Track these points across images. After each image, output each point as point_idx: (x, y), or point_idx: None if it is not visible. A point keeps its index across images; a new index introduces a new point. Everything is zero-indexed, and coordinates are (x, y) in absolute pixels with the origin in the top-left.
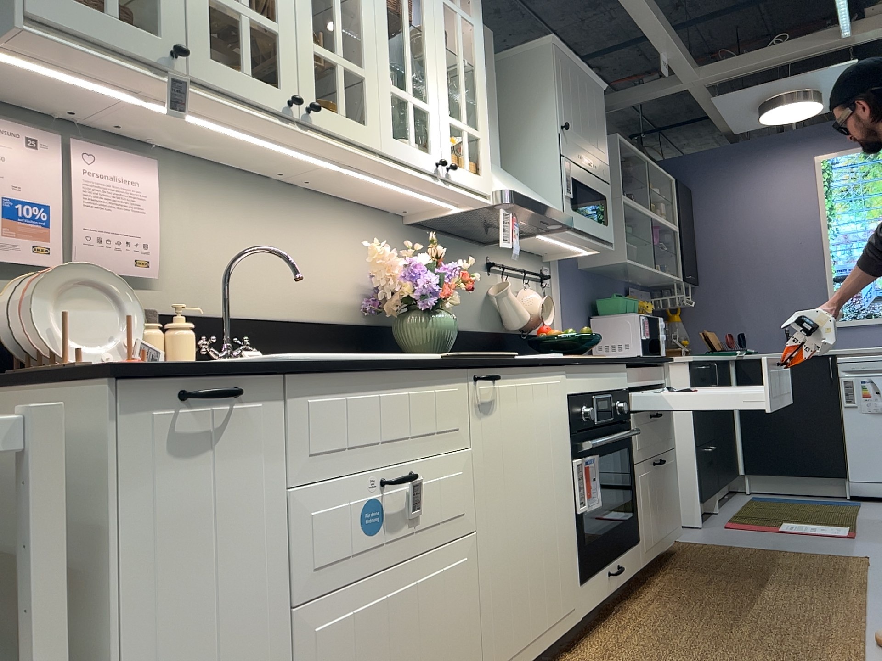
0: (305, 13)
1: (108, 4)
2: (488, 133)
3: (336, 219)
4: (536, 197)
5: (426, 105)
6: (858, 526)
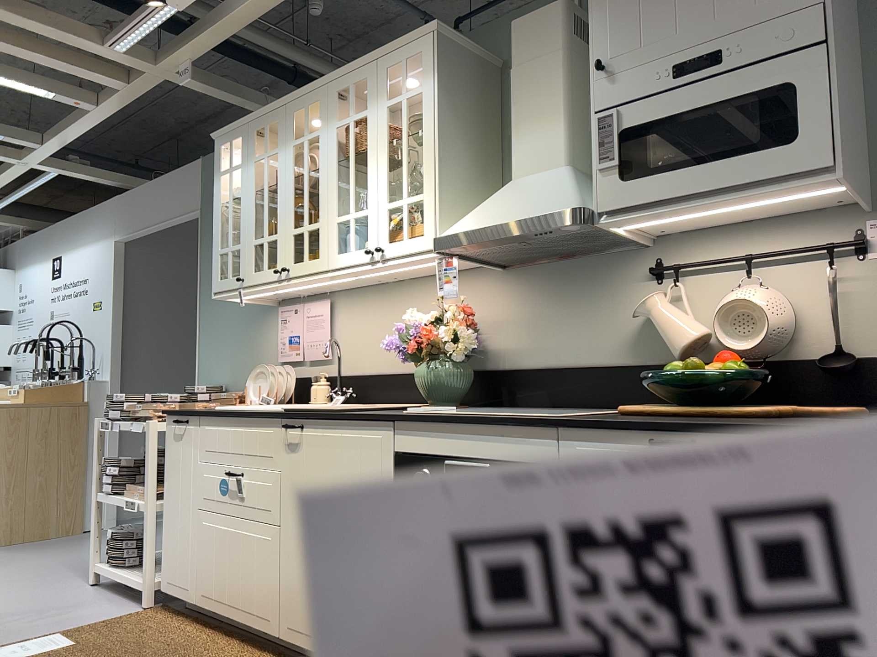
0: (288, 216)
1: (228, 274)
2: (436, 185)
3: (431, 291)
4: (511, 212)
5: (364, 210)
6: None
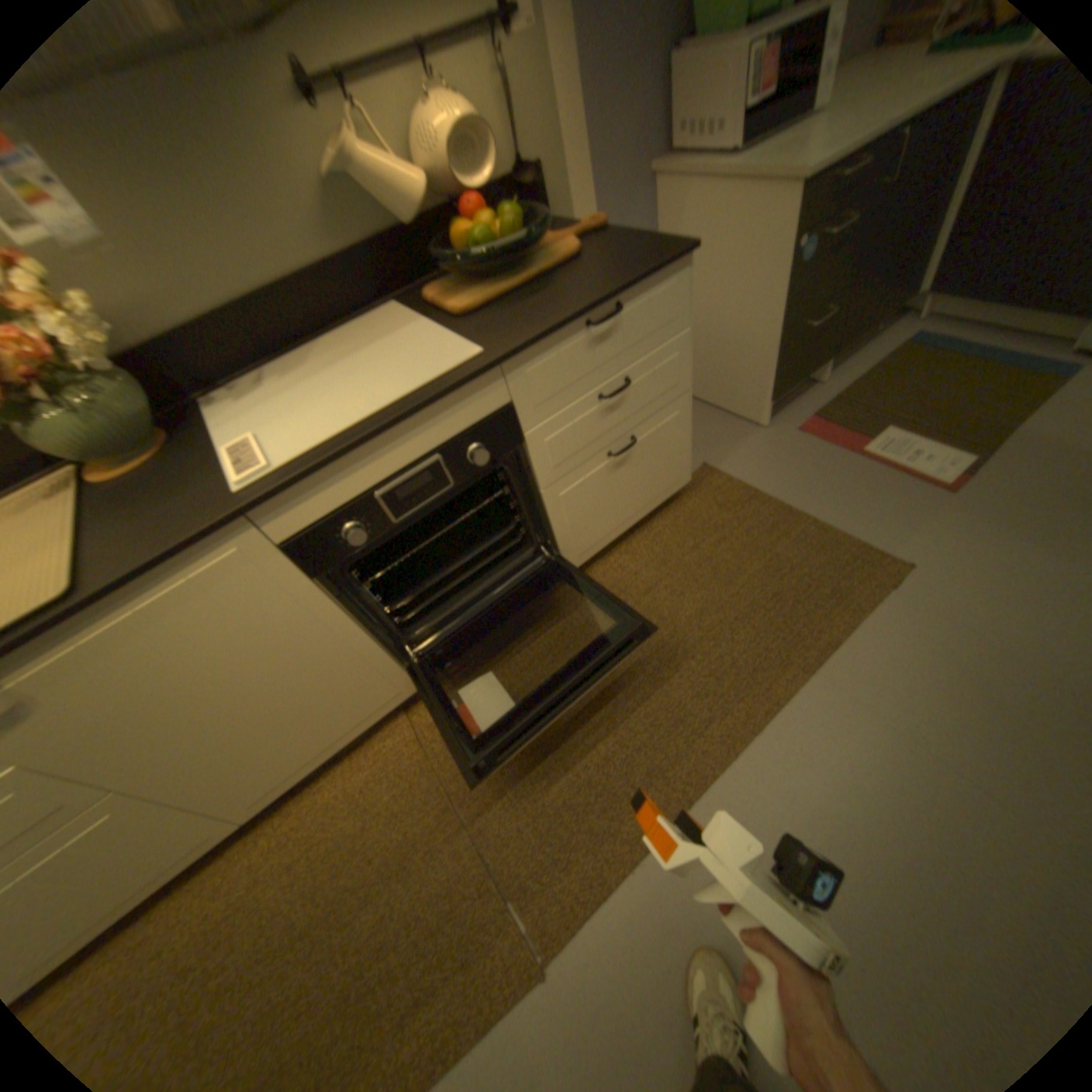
0: None
1: None
2: None
3: None
4: None
5: None
6: (996, 457)
